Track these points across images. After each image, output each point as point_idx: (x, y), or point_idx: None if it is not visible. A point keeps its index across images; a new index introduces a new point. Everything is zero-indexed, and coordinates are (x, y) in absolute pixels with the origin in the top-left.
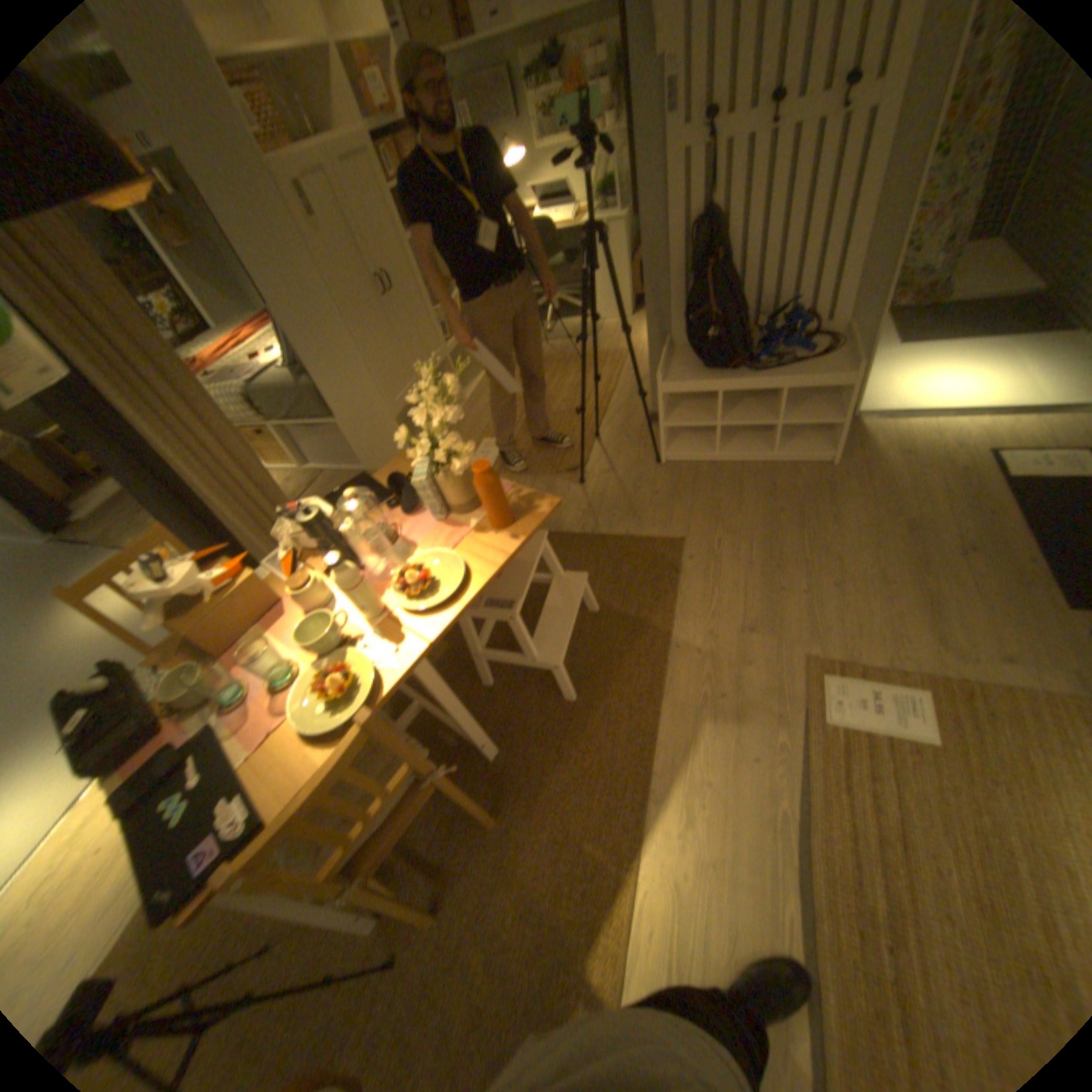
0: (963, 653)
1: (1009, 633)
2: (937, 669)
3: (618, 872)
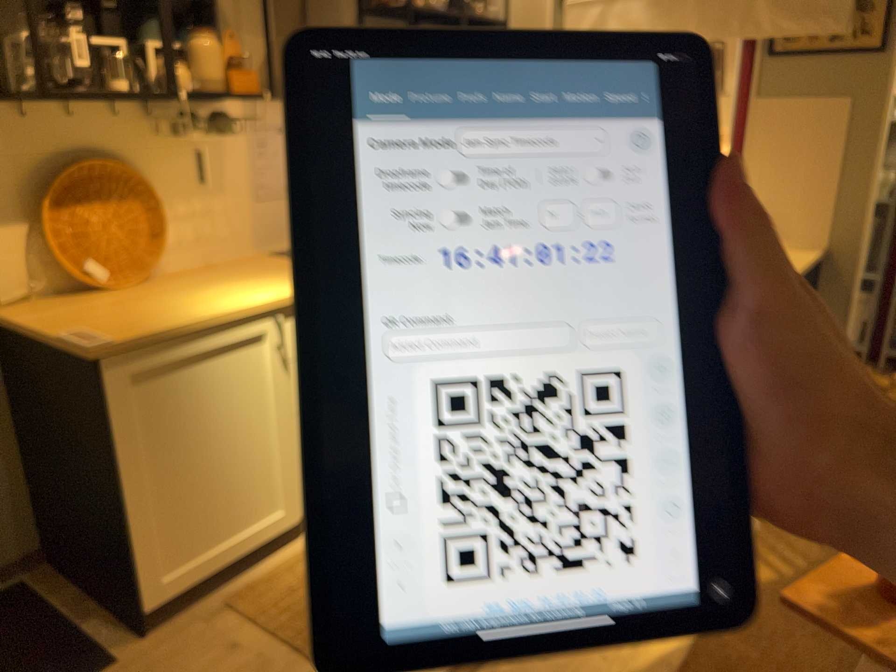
0: (260, 671)
1: (196, 670)
2: (301, 668)
3: (726, 636)
